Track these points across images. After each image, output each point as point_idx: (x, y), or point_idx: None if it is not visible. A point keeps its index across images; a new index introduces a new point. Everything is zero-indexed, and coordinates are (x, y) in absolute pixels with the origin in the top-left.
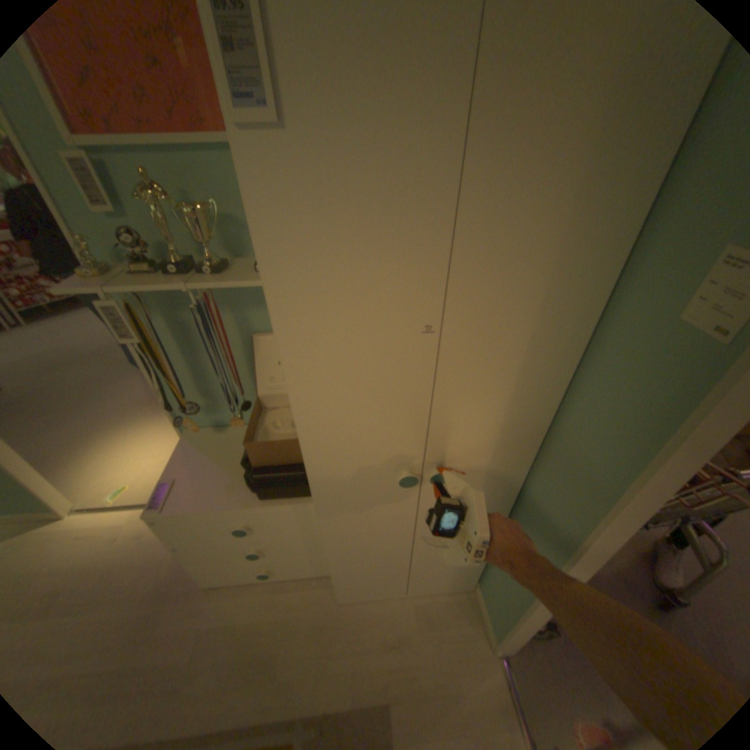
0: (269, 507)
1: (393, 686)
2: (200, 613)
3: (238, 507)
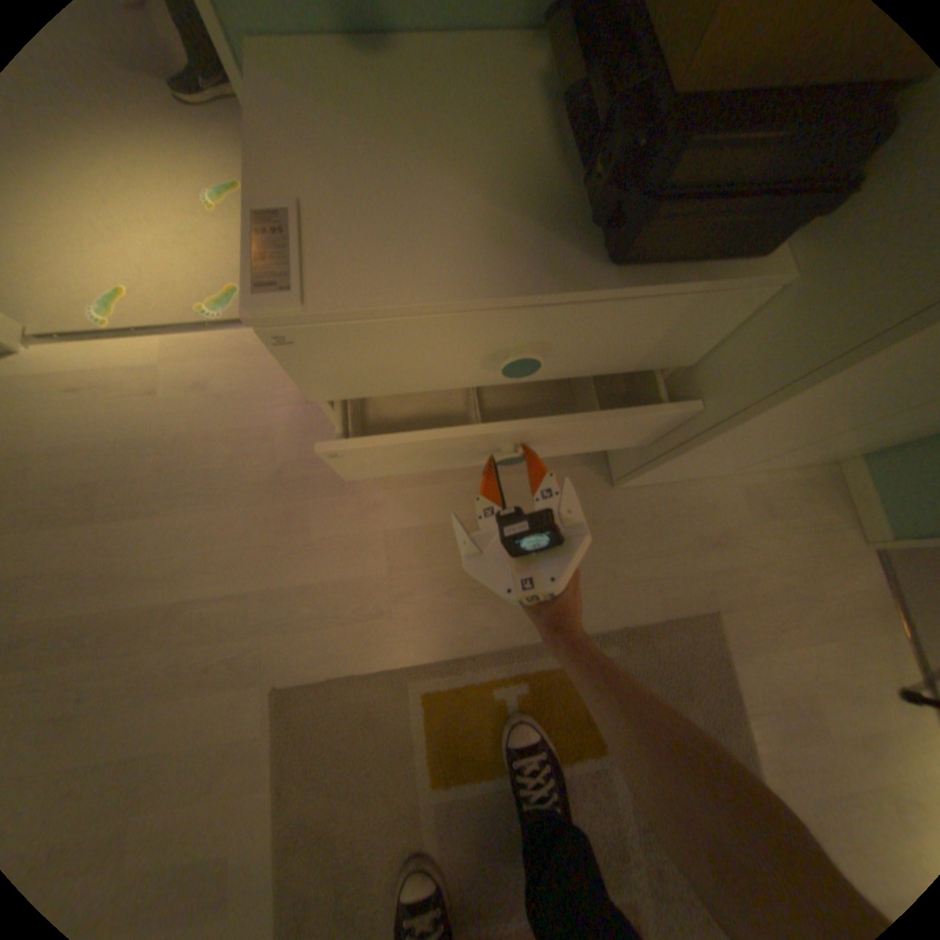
0: (644, 285)
1: (723, 591)
2: (376, 507)
3: (548, 283)
